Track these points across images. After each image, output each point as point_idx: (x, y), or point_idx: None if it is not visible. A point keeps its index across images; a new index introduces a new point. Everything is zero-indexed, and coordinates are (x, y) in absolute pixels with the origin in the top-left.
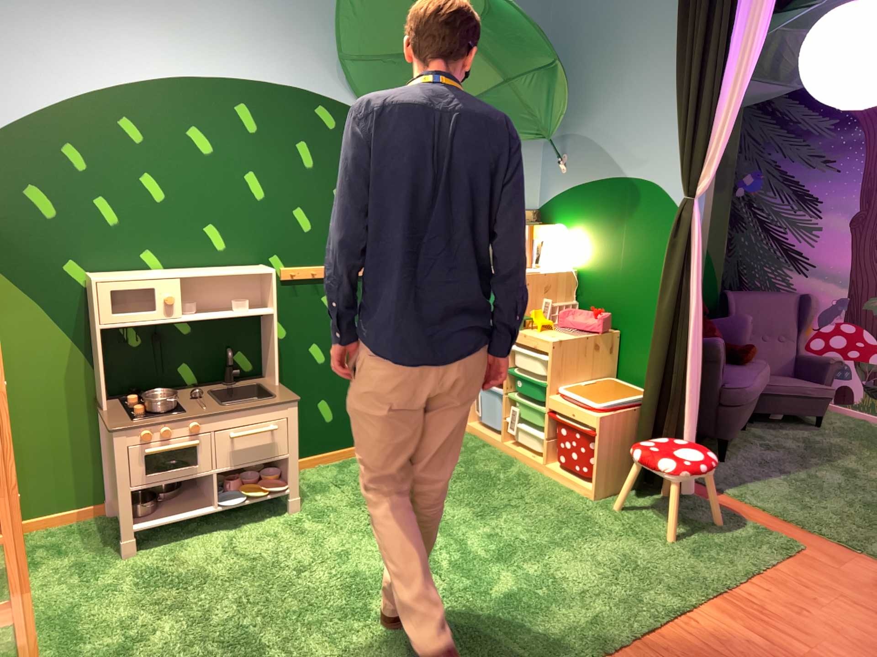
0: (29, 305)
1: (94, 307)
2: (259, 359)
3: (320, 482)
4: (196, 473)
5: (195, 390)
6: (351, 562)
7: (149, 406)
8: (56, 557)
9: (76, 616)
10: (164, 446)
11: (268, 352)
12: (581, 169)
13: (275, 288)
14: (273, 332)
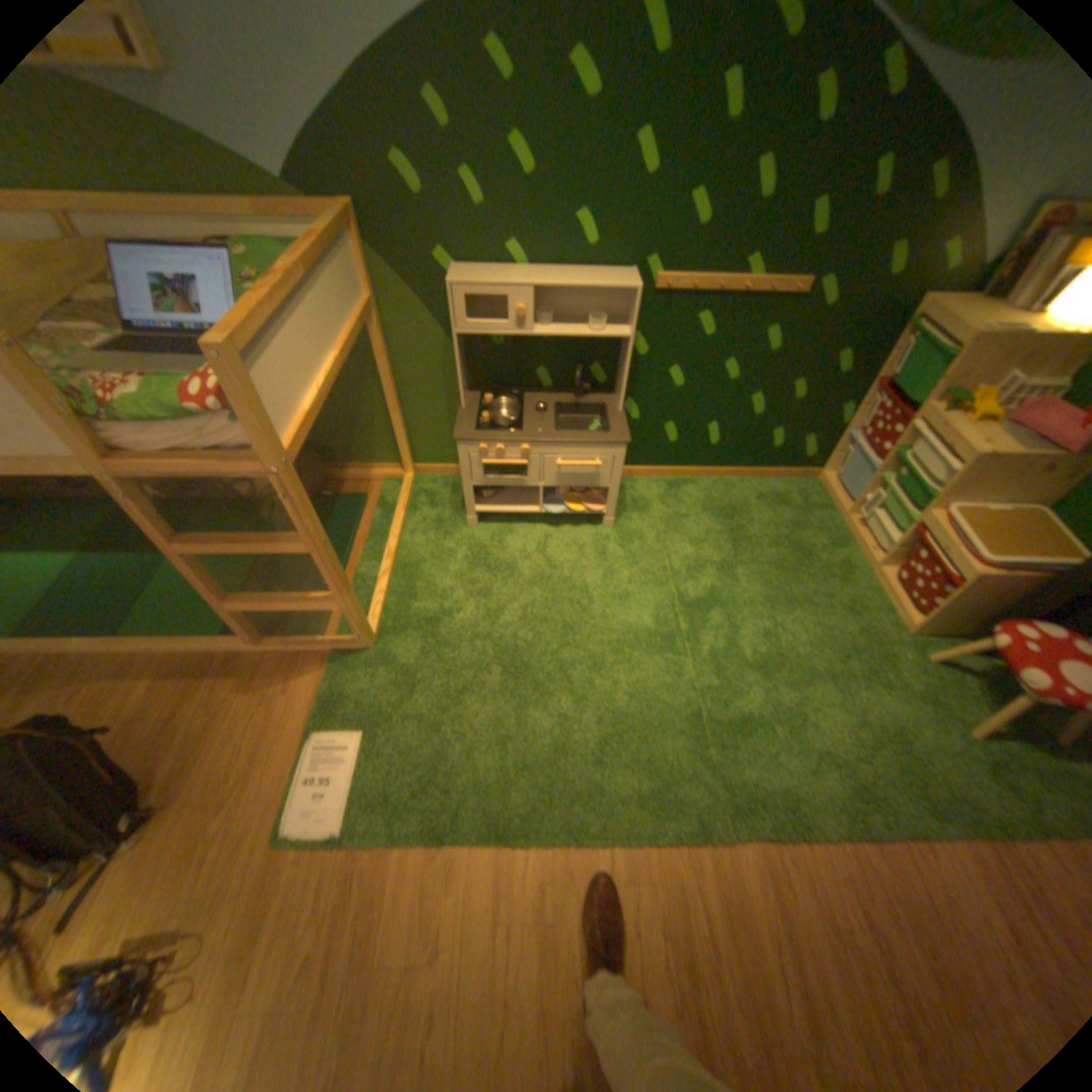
0: (405, 294)
1: (450, 313)
2: (614, 375)
3: (643, 499)
4: (525, 484)
5: (545, 400)
6: (626, 608)
7: (495, 417)
8: (429, 507)
9: (420, 573)
10: (497, 461)
11: (620, 375)
12: None
13: (645, 301)
14: (626, 360)
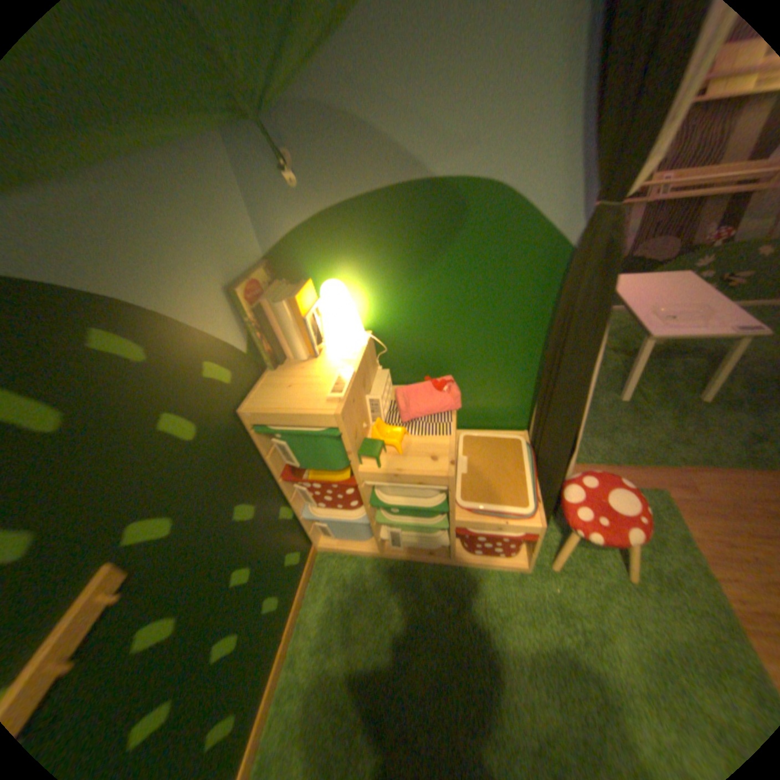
0: None
1: None
2: None
3: None
4: None
5: None
6: None
7: None
8: None
9: None
10: None
11: None
12: (332, 175)
13: None
14: None
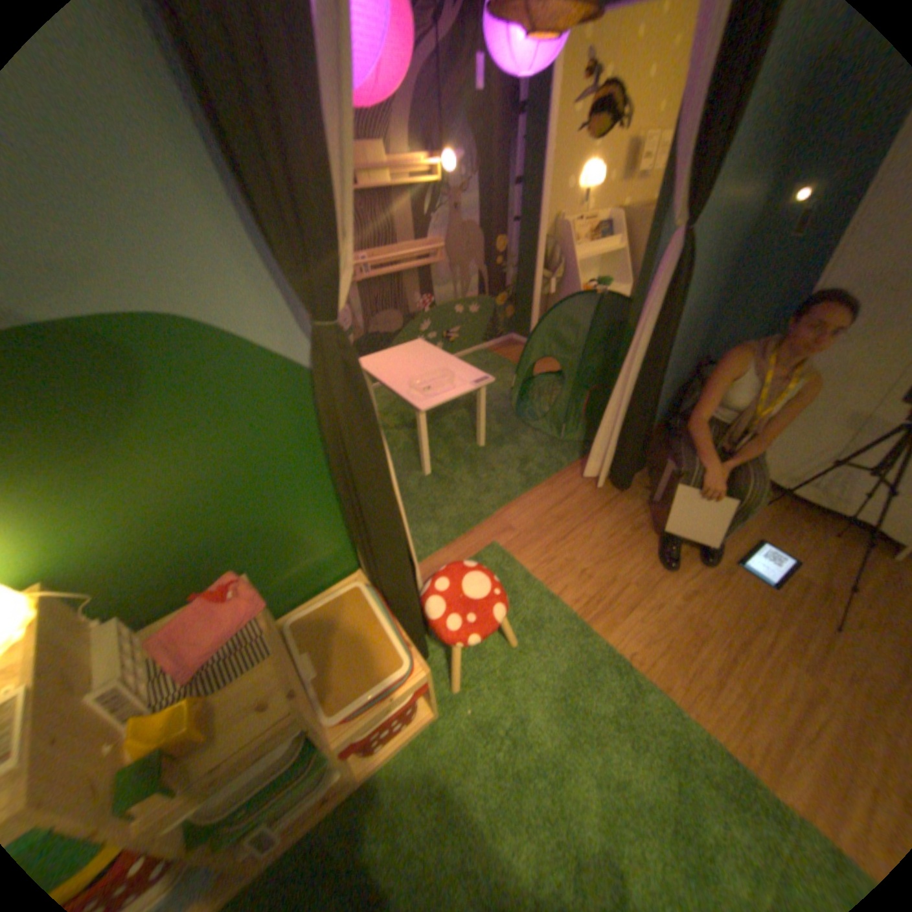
0: None
1: None
2: None
3: None
4: None
5: None
6: None
7: None
8: None
9: None
10: None
11: None
12: None
13: None
14: None
